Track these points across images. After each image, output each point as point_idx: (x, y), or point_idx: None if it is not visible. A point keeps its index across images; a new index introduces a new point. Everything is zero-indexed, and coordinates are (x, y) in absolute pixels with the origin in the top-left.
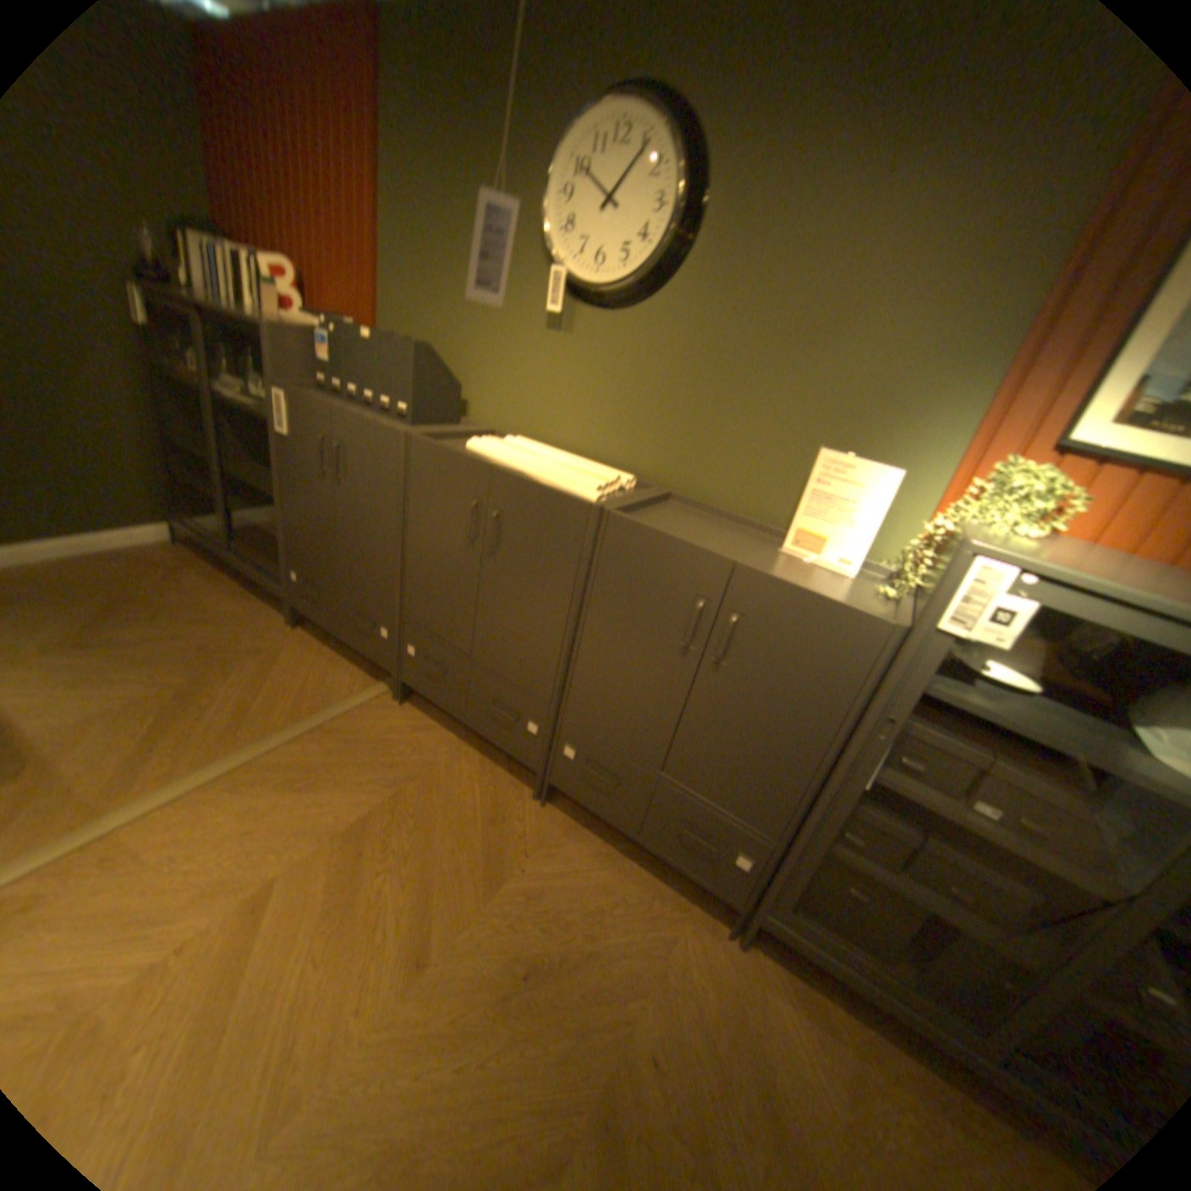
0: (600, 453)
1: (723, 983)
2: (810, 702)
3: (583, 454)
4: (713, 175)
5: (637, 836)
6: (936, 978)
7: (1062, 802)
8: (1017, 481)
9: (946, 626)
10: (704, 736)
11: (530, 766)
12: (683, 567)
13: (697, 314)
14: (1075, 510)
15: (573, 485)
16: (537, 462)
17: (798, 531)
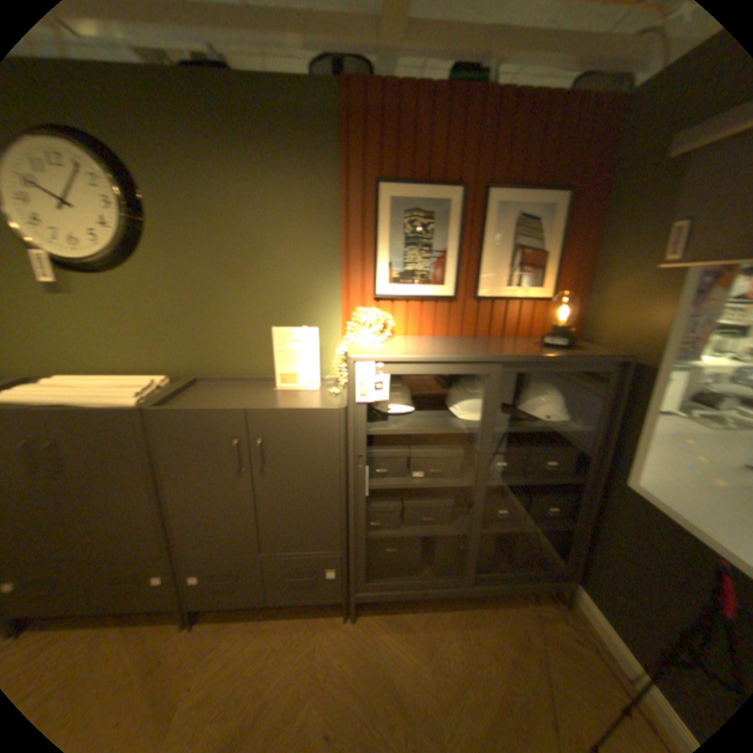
0: (131, 368)
1: (348, 652)
2: (319, 467)
3: (117, 373)
4: (136, 185)
5: (263, 604)
6: (437, 565)
7: (438, 455)
8: (362, 320)
9: (358, 400)
10: (273, 518)
11: (165, 610)
12: (213, 425)
13: (163, 268)
14: (391, 325)
15: (109, 401)
16: (73, 394)
17: (279, 376)
